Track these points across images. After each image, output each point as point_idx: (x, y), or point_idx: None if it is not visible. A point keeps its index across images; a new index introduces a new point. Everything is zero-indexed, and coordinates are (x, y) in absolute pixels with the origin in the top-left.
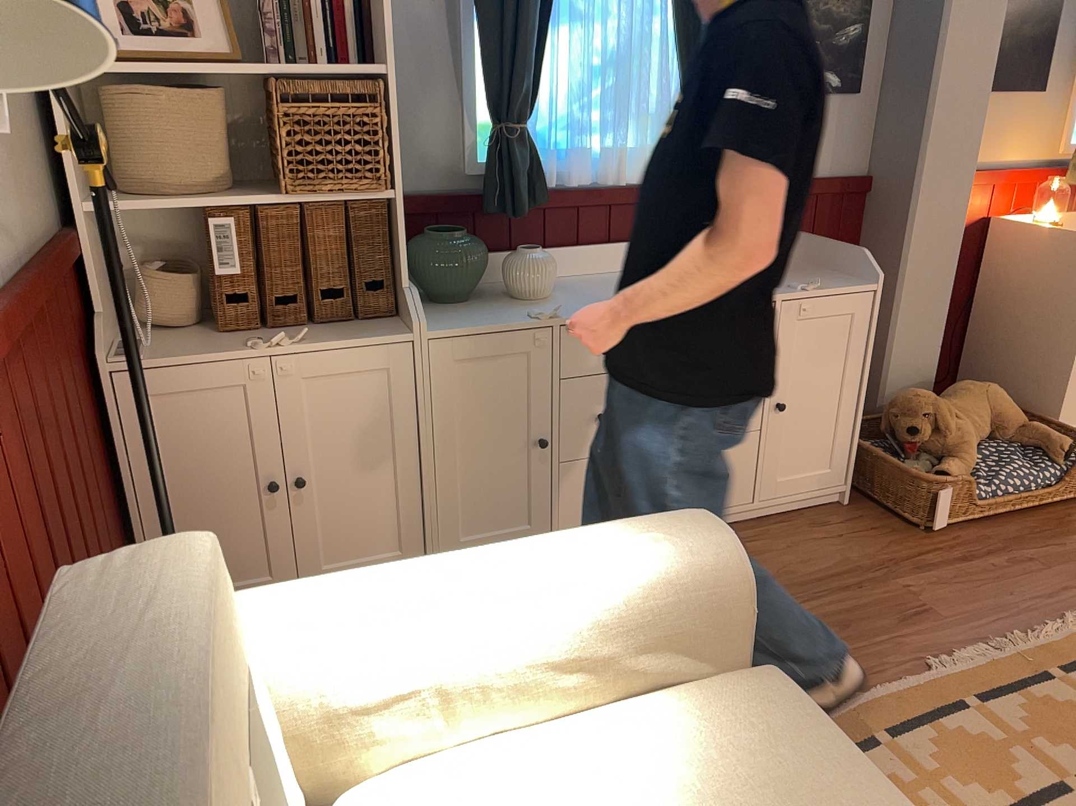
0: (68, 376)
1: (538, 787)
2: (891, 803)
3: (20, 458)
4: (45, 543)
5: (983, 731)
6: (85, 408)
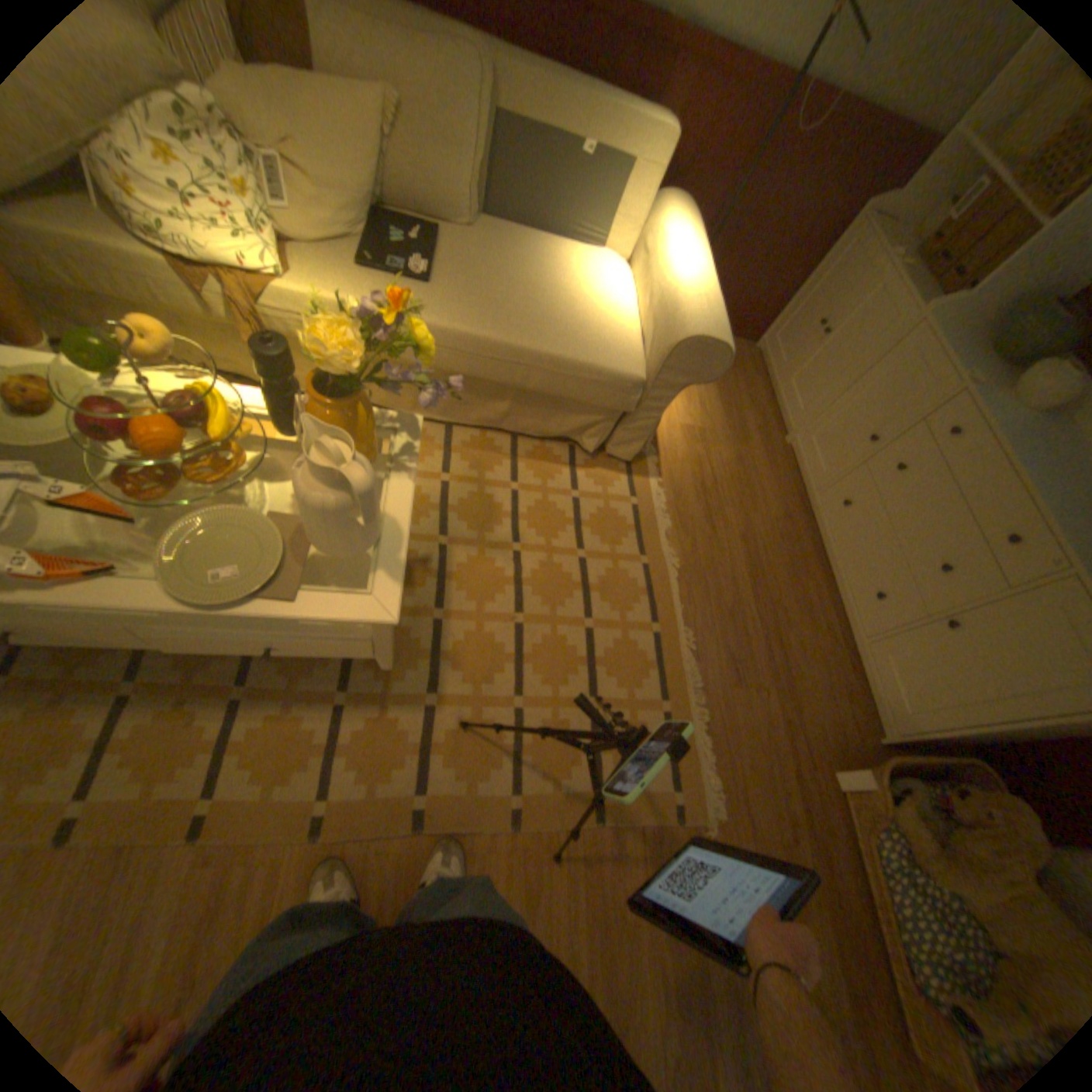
0: (834, 181)
1: (609, 293)
2: (566, 359)
3: (754, 149)
4: (733, 191)
5: (634, 616)
6: (832, 211)
